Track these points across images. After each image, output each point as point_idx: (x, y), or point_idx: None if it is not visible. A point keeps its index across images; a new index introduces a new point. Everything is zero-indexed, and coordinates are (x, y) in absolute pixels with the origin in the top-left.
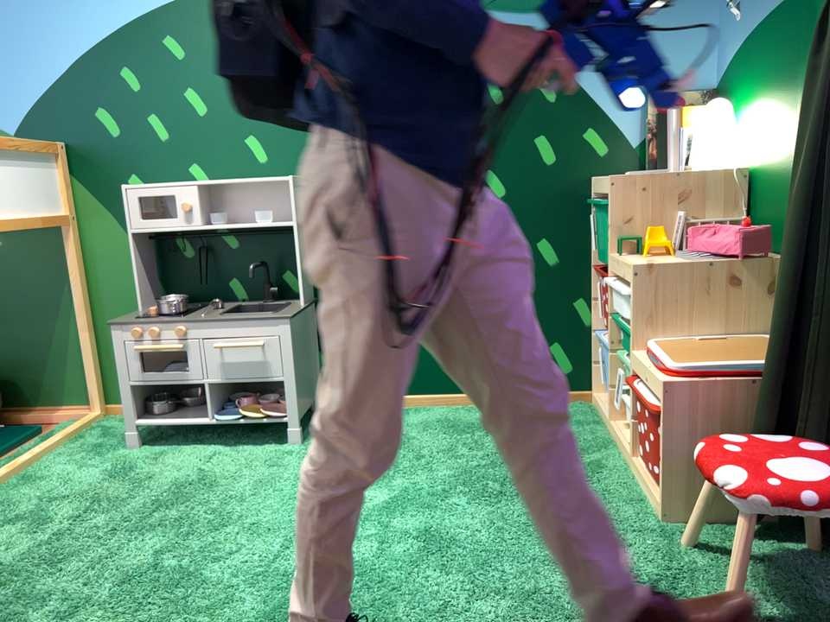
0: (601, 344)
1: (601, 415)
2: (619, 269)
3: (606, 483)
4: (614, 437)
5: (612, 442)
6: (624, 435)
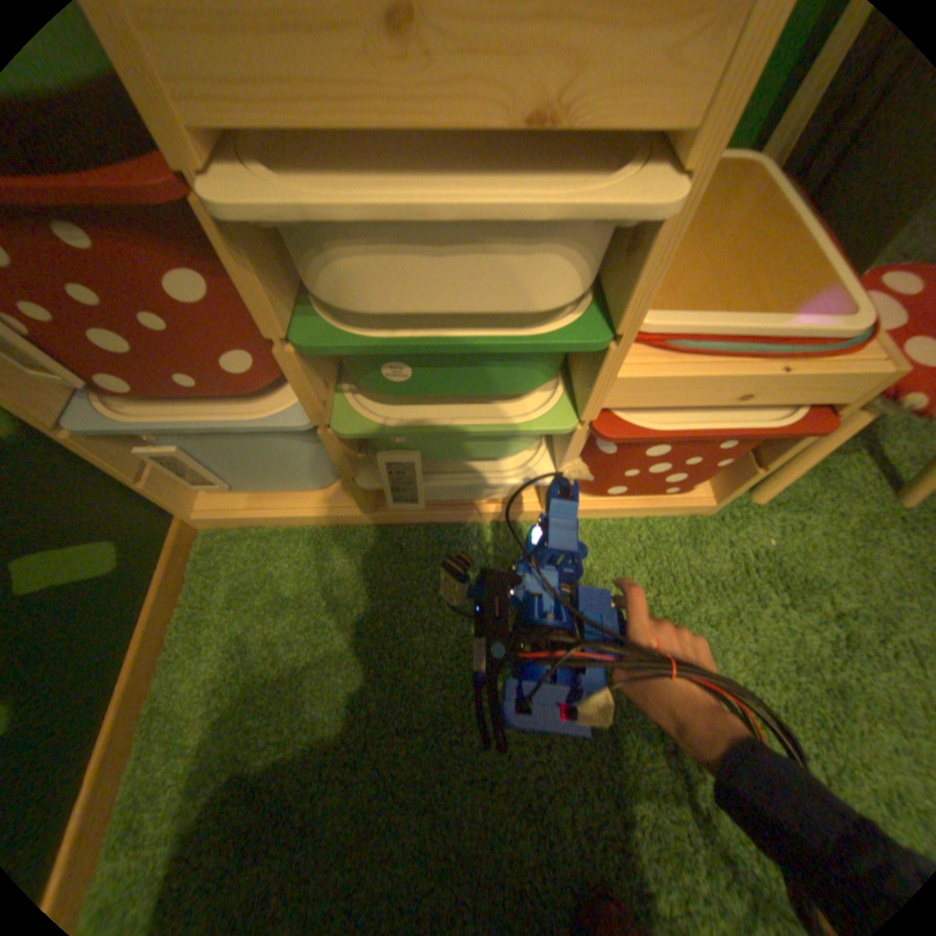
0: (227, 428)
1: (288, 518)
2: (418, 76)
3: (589, 564)
4: (408, 517)
5: (427, 523)
6: (447, 498)
